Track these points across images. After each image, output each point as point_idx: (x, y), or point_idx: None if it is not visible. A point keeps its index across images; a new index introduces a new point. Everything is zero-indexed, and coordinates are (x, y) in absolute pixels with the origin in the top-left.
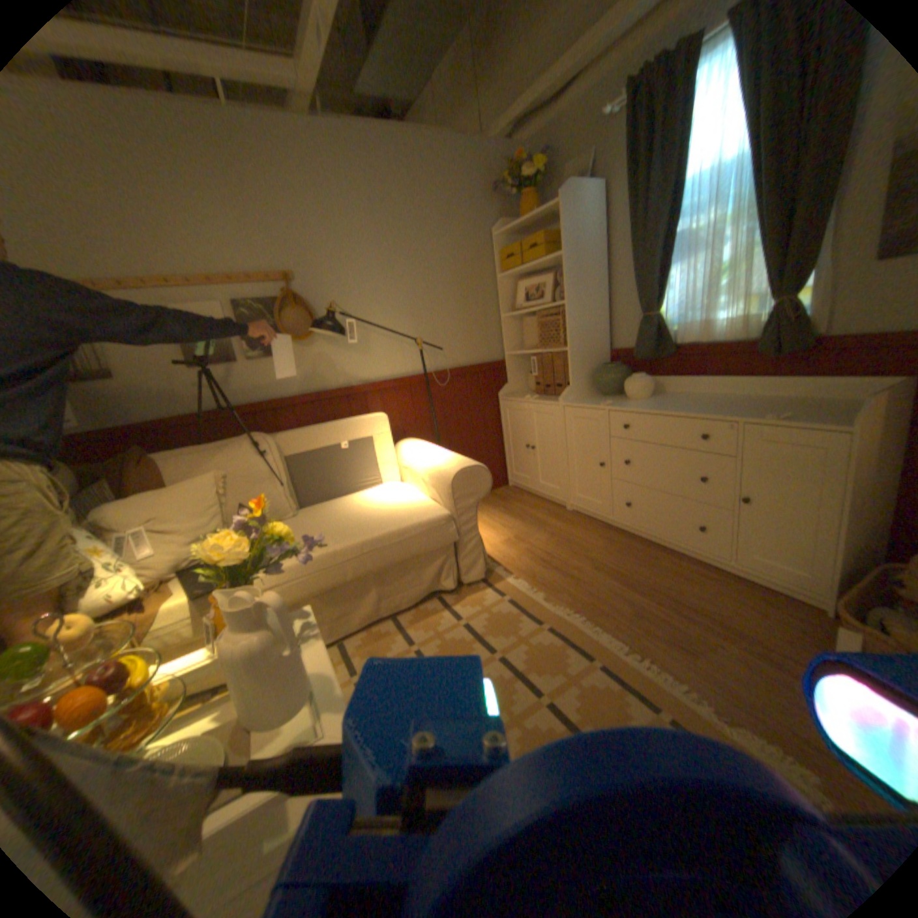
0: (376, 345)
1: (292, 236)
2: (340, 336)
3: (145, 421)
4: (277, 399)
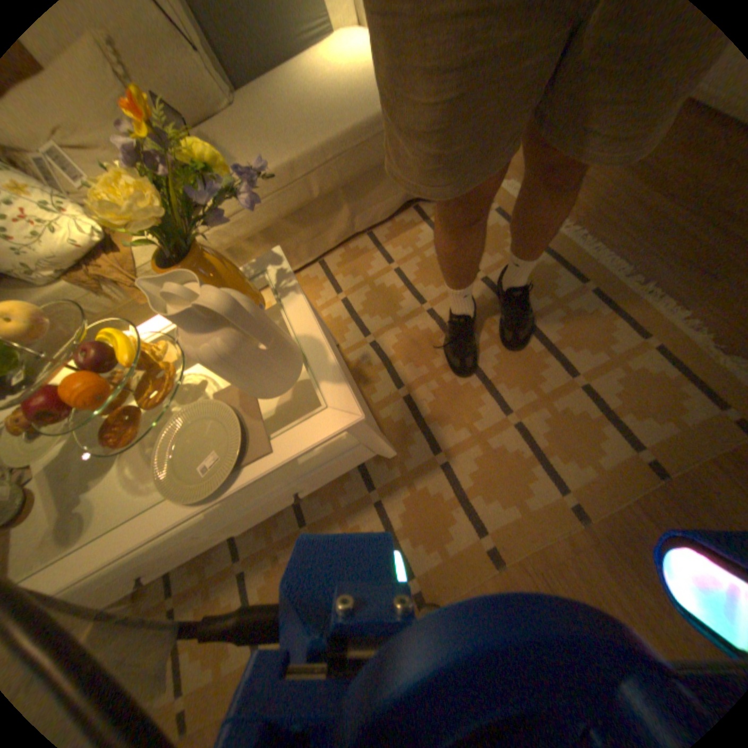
0: None
1: None
2: None
3: None
4: None
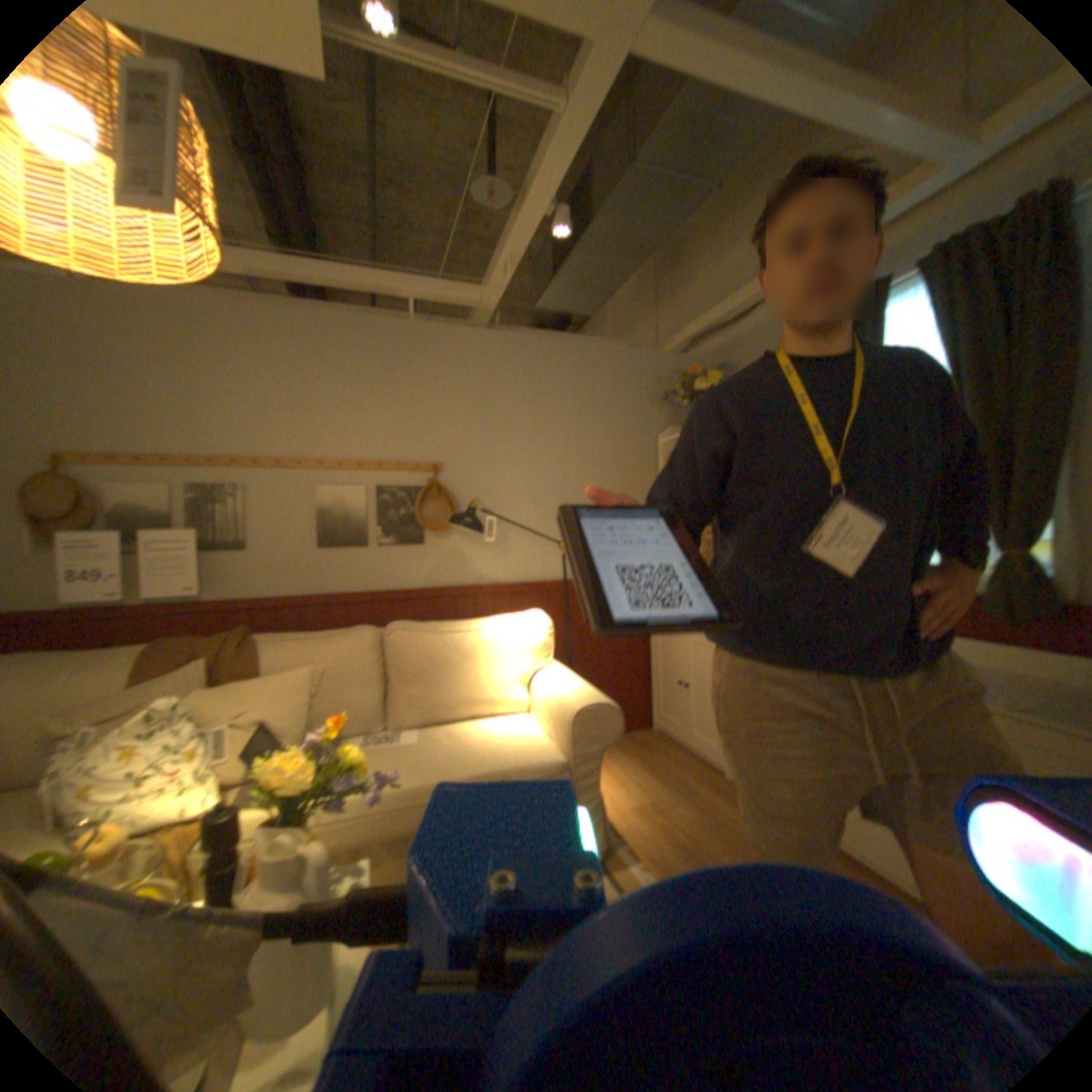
0: (517, 544)
1: (451, 431)
2: (479, 531)
3: (265, 597)
4: (401, 590)
